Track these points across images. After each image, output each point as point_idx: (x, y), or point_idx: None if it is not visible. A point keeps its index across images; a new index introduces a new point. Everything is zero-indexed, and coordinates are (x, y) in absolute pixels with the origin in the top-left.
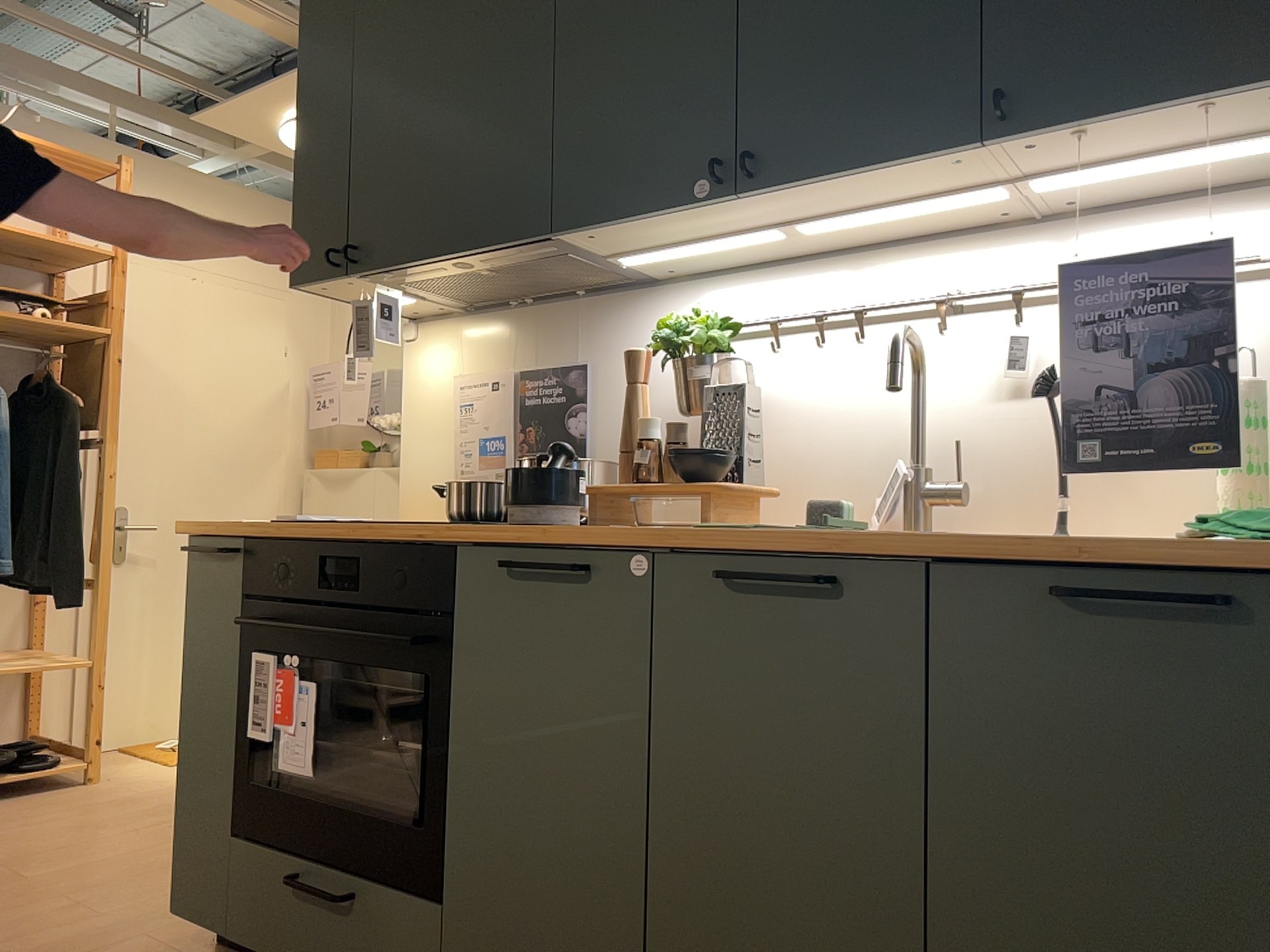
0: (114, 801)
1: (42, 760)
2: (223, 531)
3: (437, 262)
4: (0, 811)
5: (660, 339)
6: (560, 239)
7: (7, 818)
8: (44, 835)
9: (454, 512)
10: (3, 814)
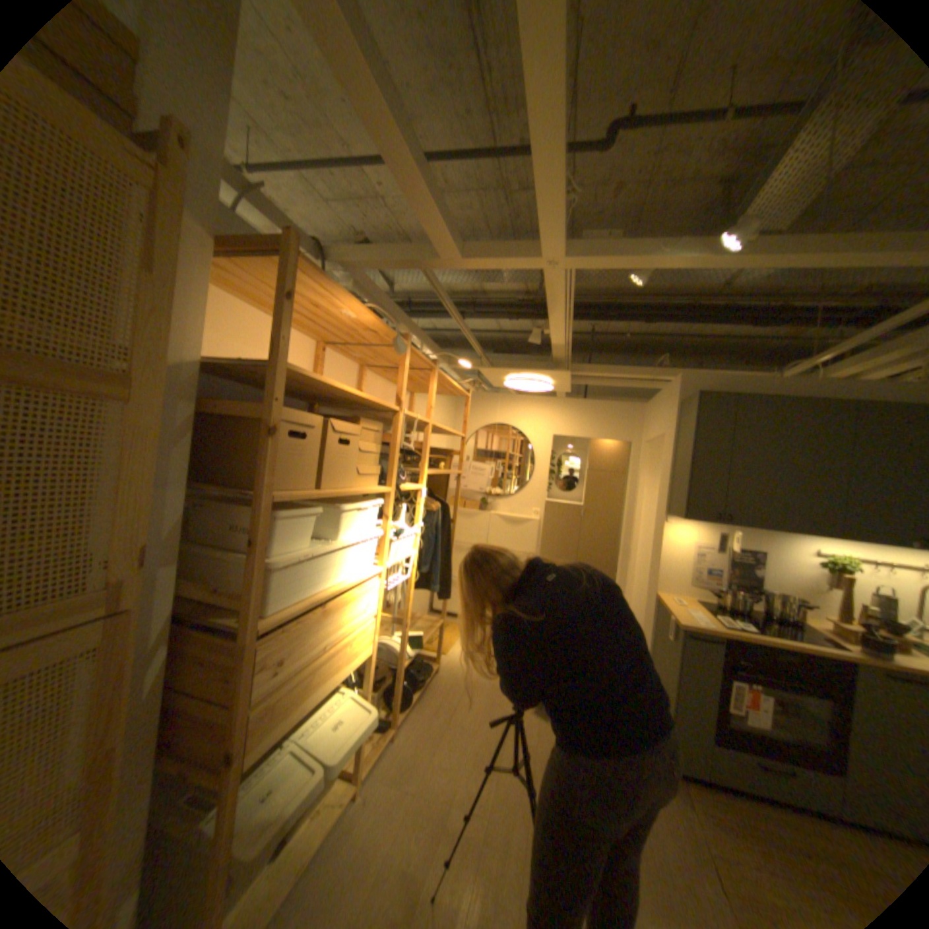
0: (470, 686)
1: (428, 669)
2: (716, 635)
3: (771, 531)
4: (440, 700)
5: (838, 567)
6: (831, 537)
7: (452, 705)
8: (488, 715)
9: (737, 609)
10: (446, 703)
